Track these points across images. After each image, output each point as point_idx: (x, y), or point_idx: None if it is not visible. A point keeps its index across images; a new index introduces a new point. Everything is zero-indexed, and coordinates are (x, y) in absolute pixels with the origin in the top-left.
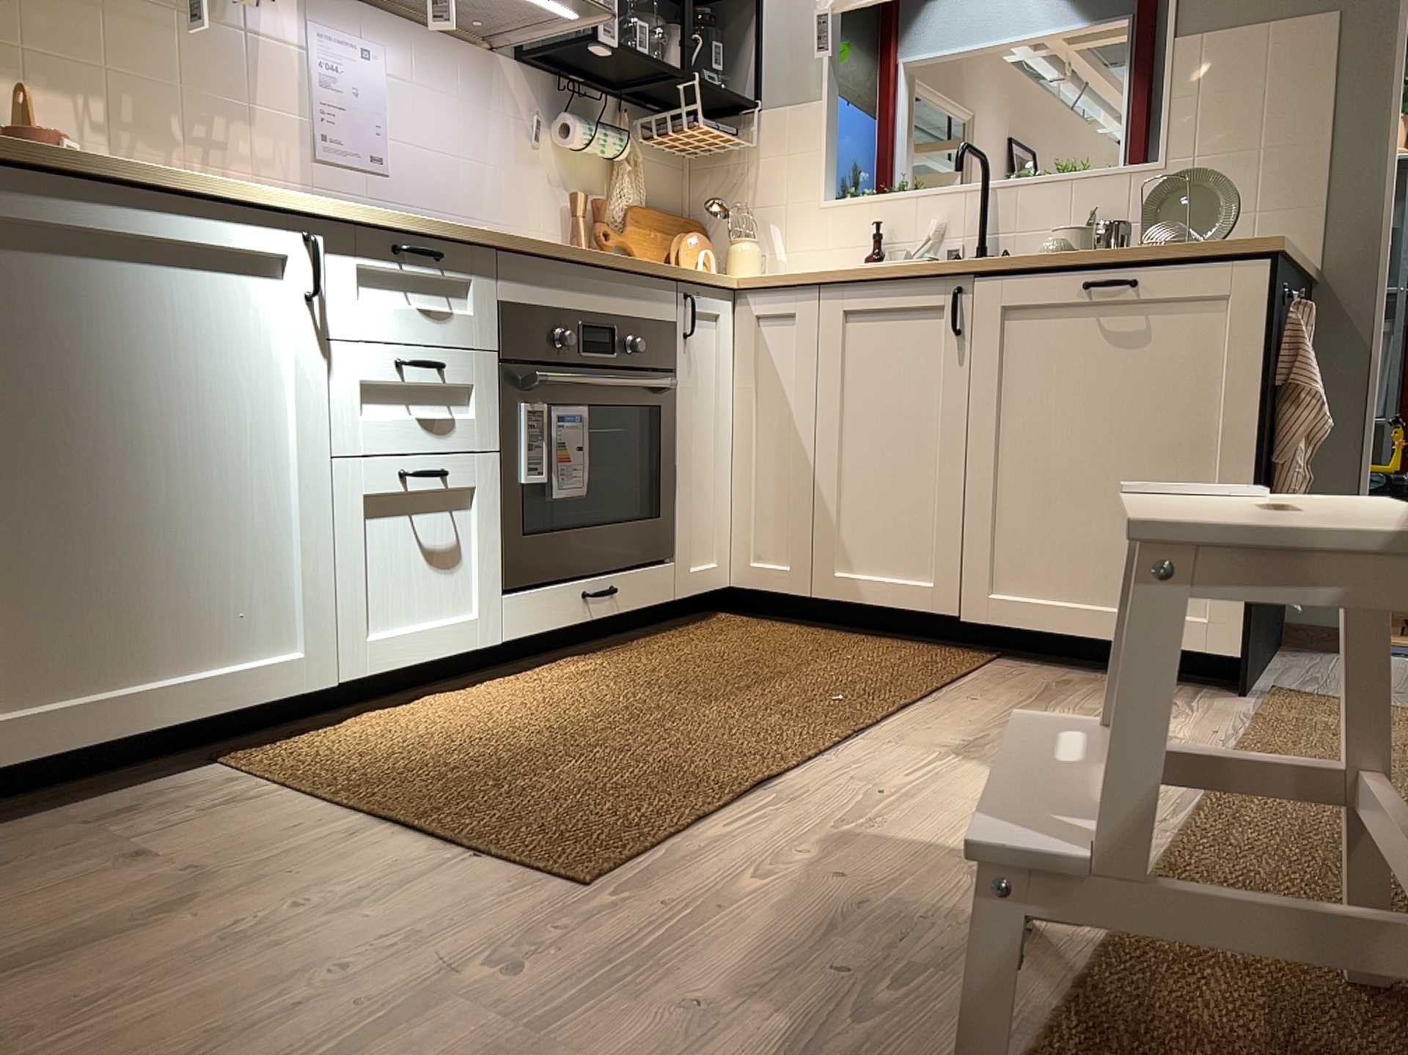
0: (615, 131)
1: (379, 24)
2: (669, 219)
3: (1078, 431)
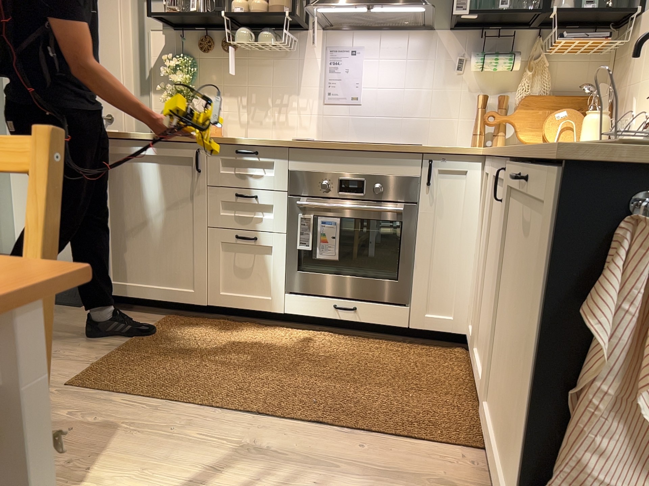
0: (505, 55)
1: (360, 37)
2: (555, 102)
3: (516, 305)
